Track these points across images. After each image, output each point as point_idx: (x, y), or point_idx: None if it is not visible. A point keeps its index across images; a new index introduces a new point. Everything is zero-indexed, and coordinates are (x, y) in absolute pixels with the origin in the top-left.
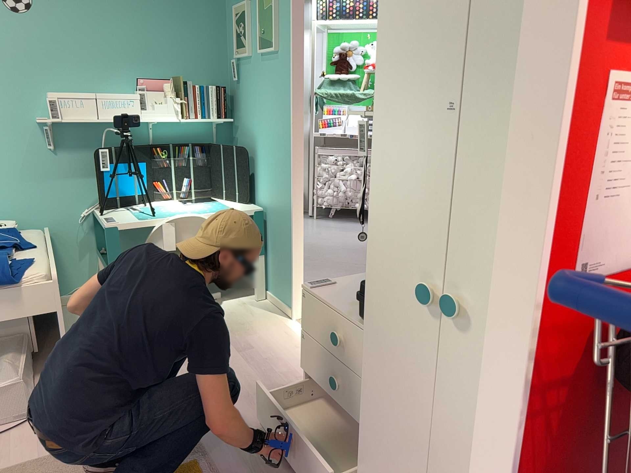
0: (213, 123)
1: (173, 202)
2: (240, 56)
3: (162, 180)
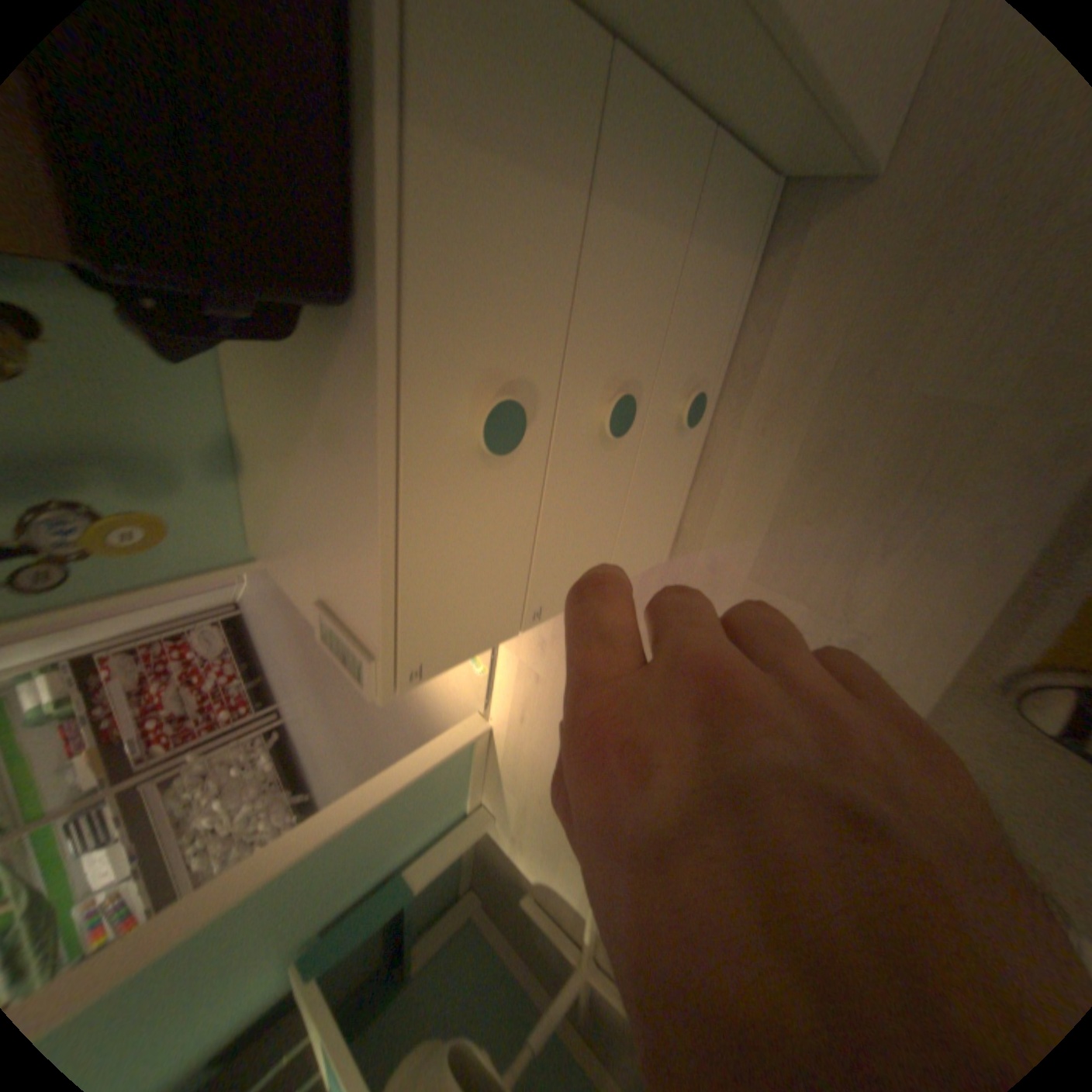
0: None
1: None
2: None
3: None
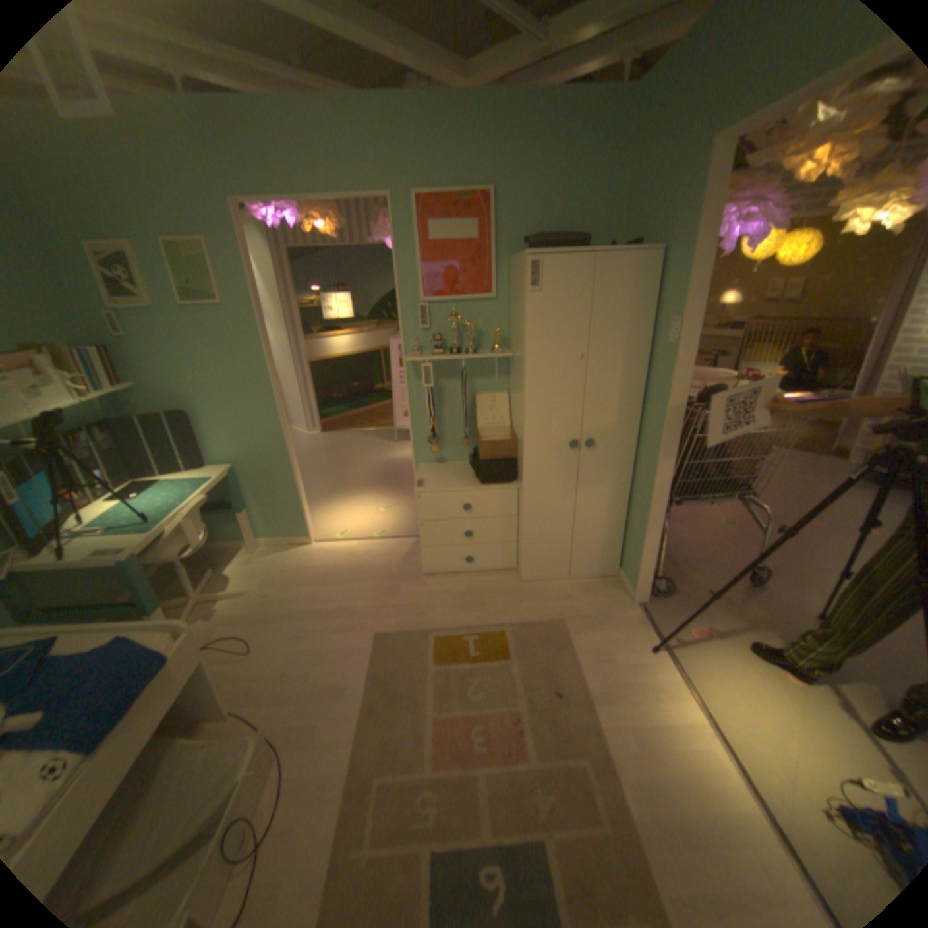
0: (93, 393)
1: (101, 505)
2: (124, 306)
3: (68, 484)
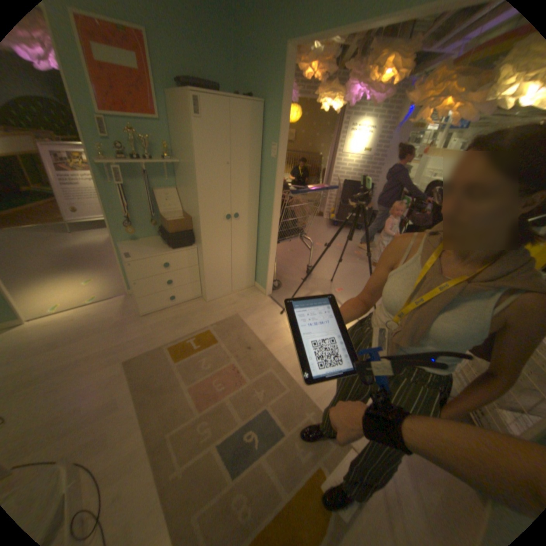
0: None
1: None
2: None
3: None
